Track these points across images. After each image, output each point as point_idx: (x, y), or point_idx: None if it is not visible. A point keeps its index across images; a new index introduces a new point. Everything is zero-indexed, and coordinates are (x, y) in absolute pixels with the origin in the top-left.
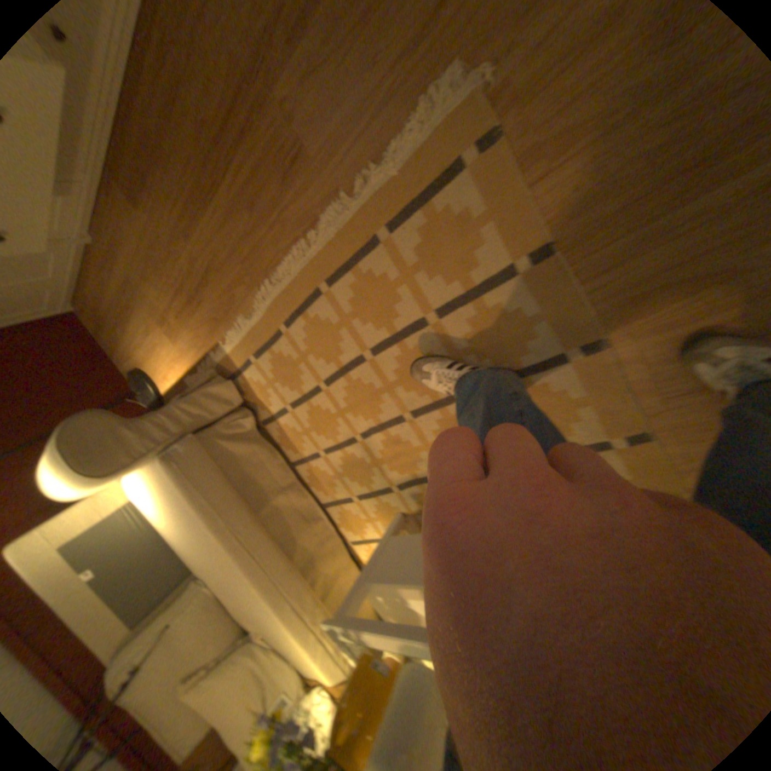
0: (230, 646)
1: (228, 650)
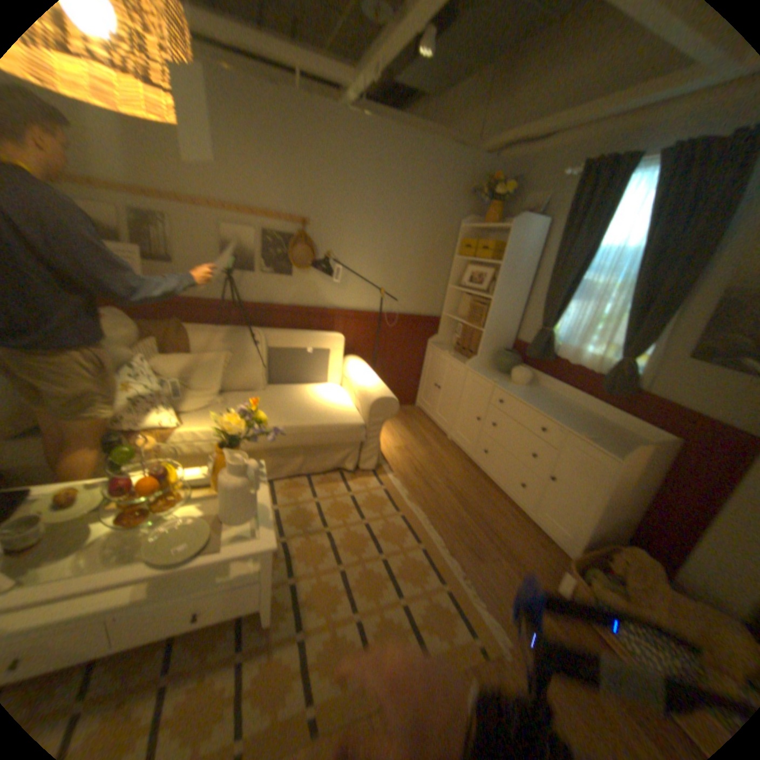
0: (218, 384)
1: (218, 382)
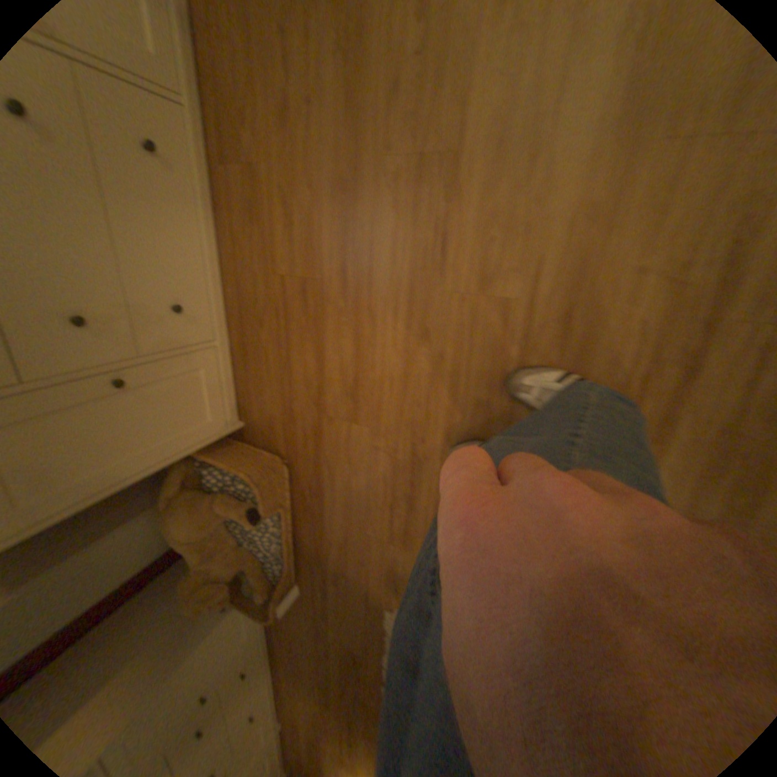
0: None
1: None
